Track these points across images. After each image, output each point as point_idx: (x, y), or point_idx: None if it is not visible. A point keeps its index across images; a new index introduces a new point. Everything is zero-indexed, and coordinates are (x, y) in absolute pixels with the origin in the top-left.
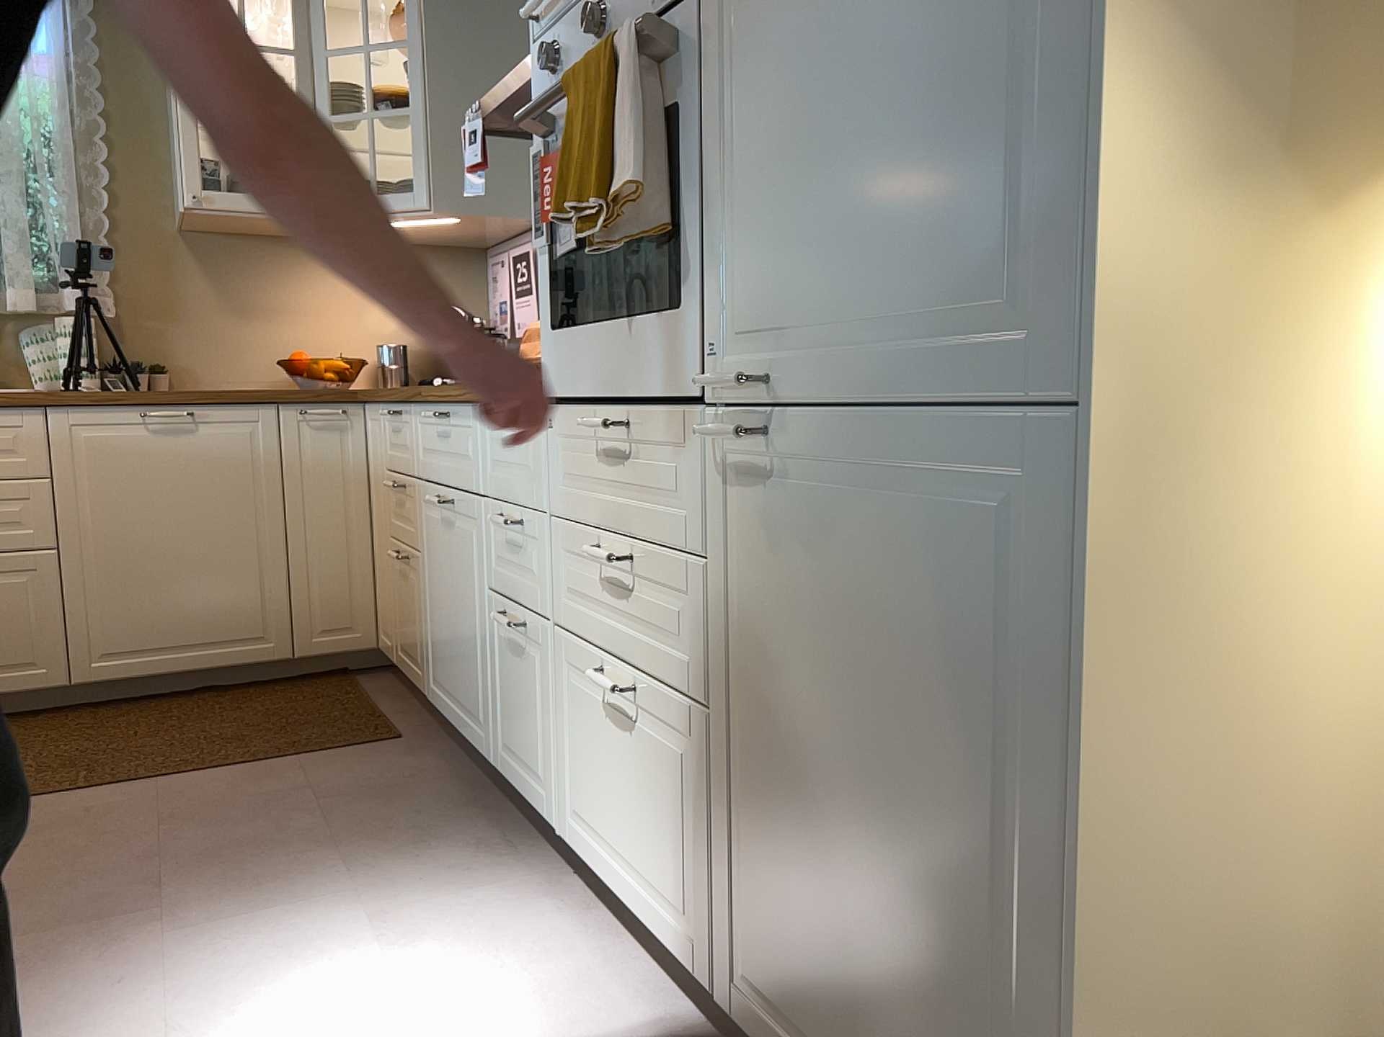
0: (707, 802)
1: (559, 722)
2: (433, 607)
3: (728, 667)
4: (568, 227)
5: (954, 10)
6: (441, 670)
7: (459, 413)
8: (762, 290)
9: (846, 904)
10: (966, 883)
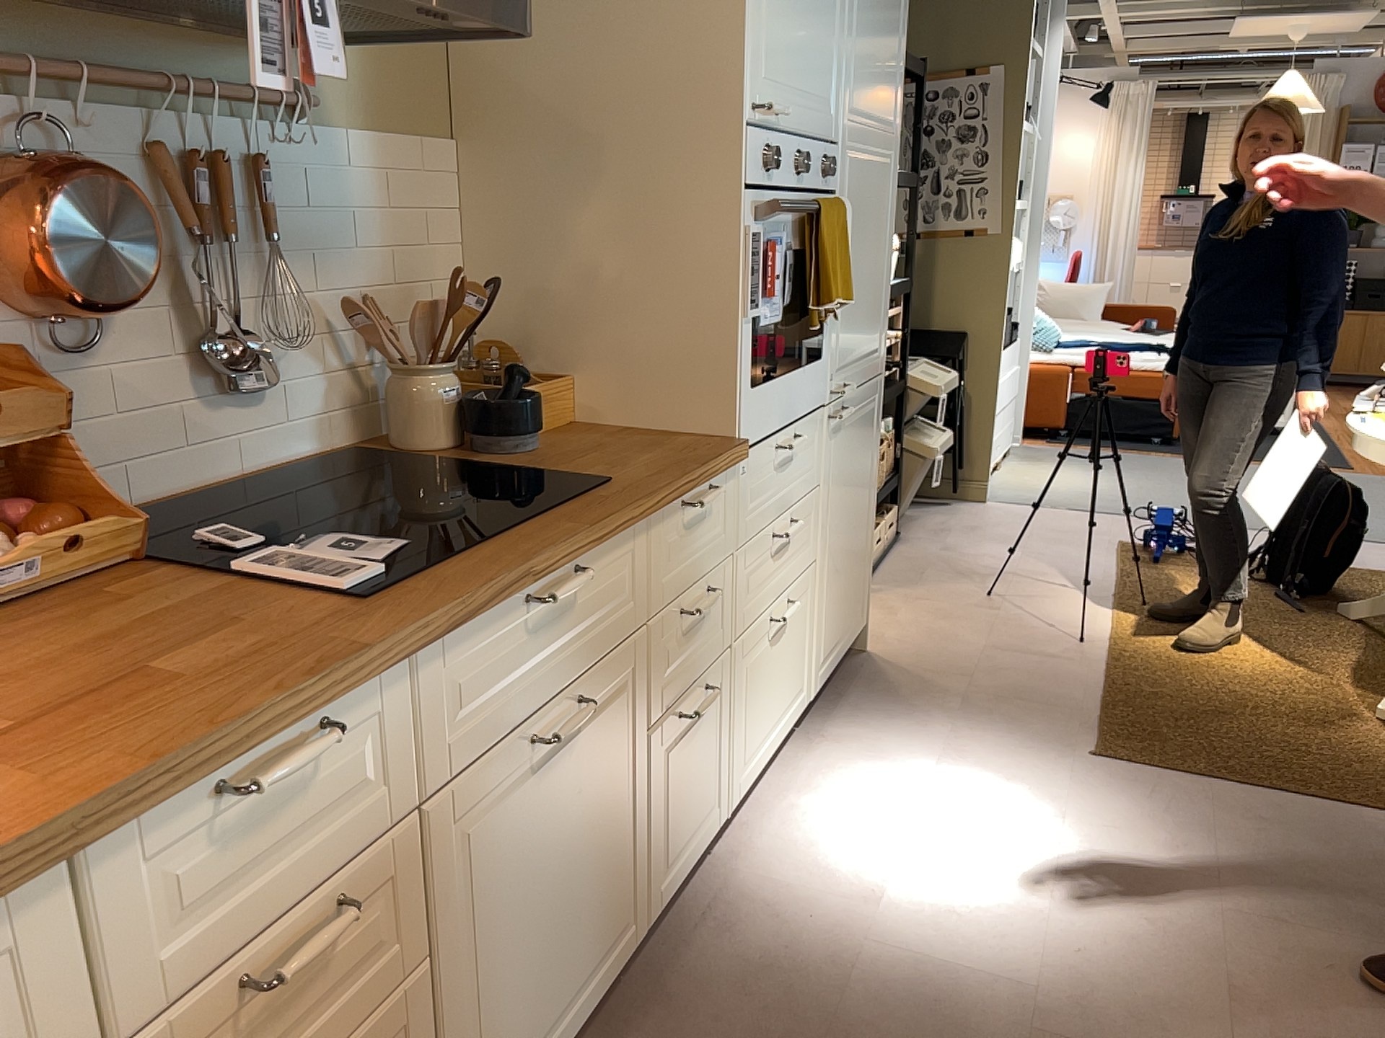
0: (812, 608)
1: (733, 718)
2: (488, 979)
3: (825, 526)
4: (772, 304)
5: (878, 260)
6: (521, 1034)
7: (602, 551)
8: (844, 346)
9: (846, 571)
10: (864, 520)
